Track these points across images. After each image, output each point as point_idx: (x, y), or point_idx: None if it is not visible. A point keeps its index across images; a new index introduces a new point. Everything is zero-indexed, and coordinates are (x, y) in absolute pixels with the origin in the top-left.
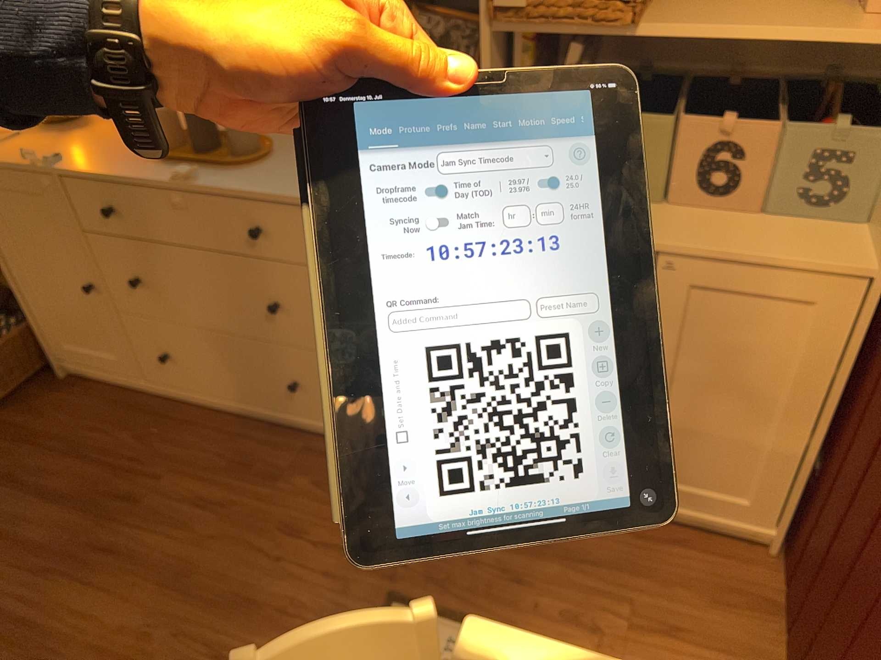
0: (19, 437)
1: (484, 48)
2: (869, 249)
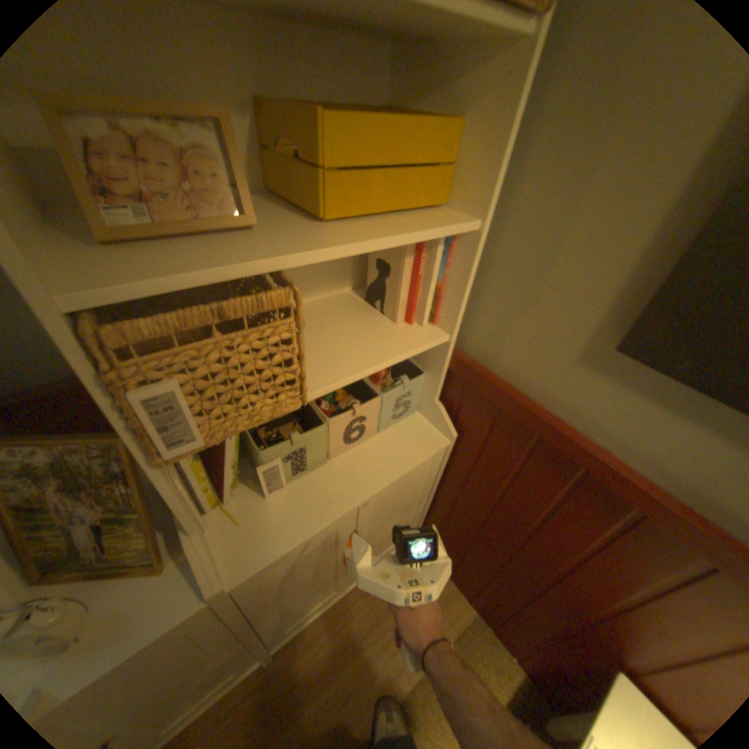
0: None
1: (154, 477)
2: (439, 429)
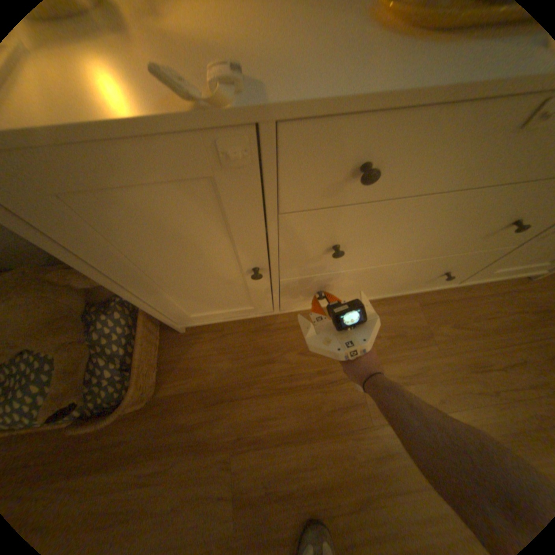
0: (202, 406)
1: None
2: None
